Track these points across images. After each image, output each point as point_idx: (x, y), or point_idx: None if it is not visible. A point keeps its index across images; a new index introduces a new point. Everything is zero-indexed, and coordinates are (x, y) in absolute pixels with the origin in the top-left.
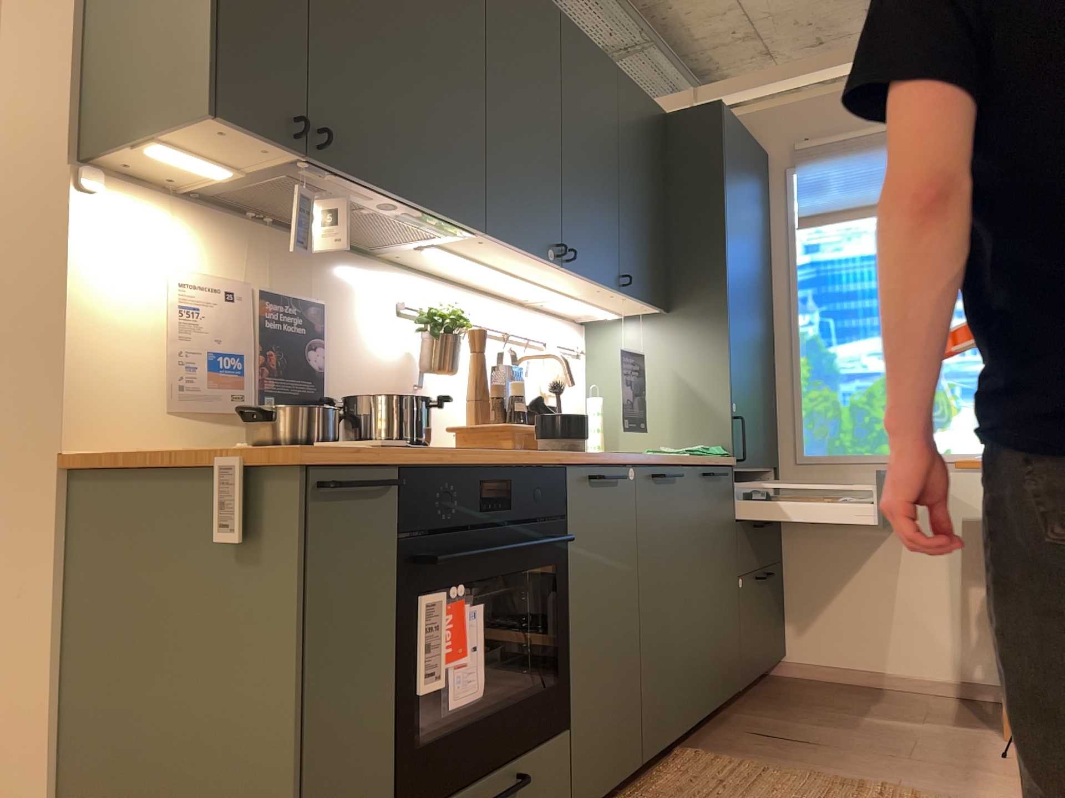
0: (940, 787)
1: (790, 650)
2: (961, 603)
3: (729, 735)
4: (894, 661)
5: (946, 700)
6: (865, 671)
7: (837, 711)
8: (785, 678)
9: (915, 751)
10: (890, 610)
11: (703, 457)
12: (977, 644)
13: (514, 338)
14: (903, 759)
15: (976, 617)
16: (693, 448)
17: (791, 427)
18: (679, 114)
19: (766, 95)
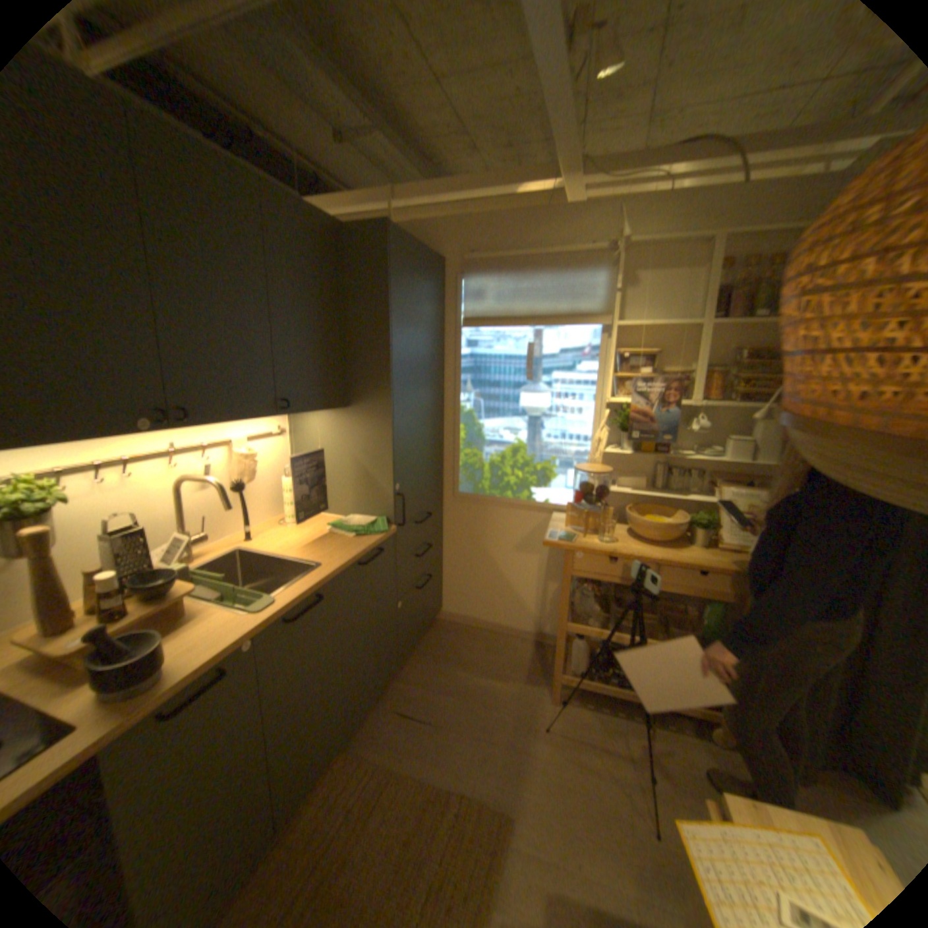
0: (499, 792)
1: (444, 607)
2: (543, 592)
3: (380, 720)
4: (501, 619)
5: (527, 647)
6: (485, 623)
7: (459, 670)
8: (439, 624)
9: (494, 730)
10: (502, 592)
11: (366, 536)
12: (549, 615)
13: (186, 450)
14: (484, 746)
15: (550, 601)
16: (365, 519)
17: (451, 473)
18: (353, 226)
19: (449, 203)
